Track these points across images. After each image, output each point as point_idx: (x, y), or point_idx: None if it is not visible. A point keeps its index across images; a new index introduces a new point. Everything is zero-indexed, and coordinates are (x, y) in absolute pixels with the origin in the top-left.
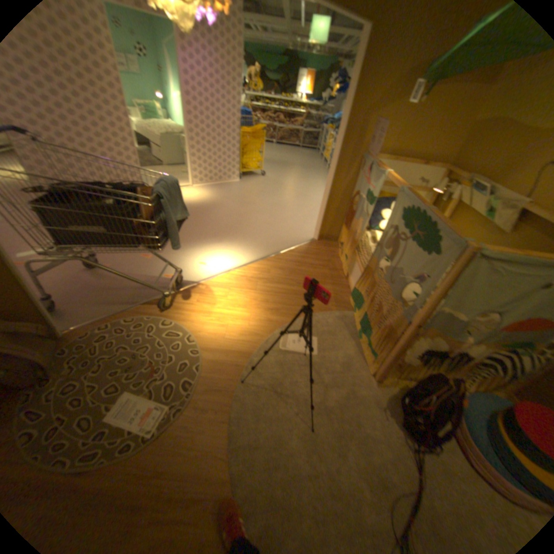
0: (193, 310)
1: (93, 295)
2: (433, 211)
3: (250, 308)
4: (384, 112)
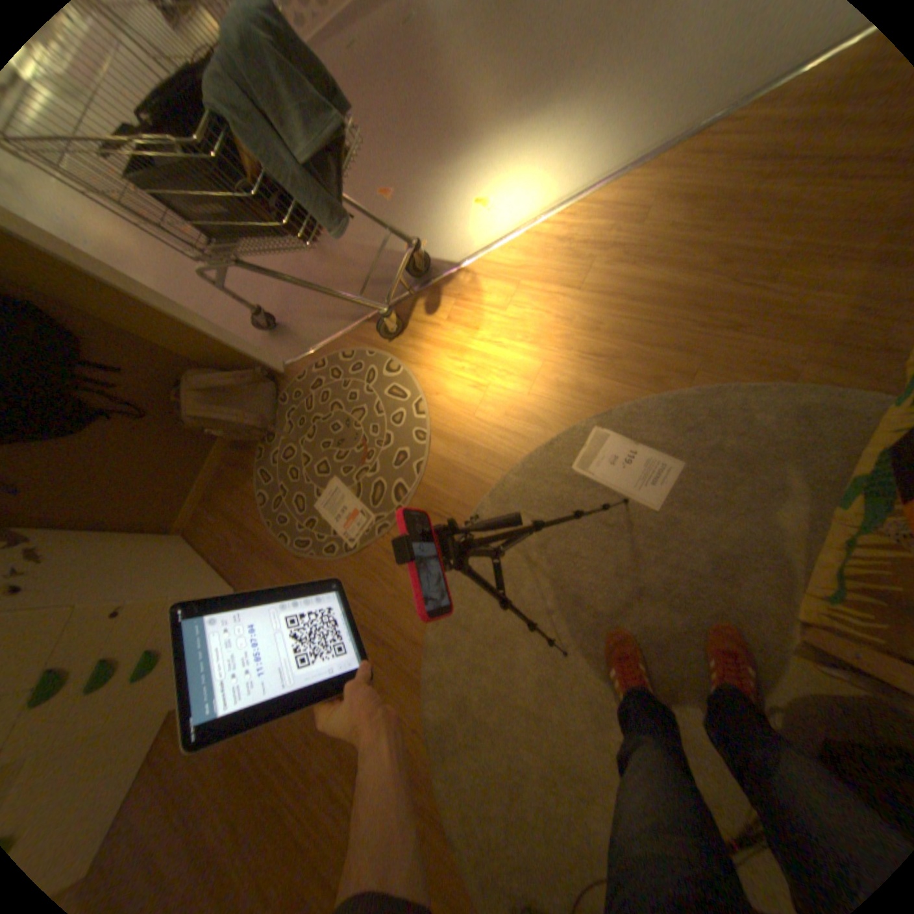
0: (438, 341)
1: (309, 301)
2: None
3: (549, 346)
4: None
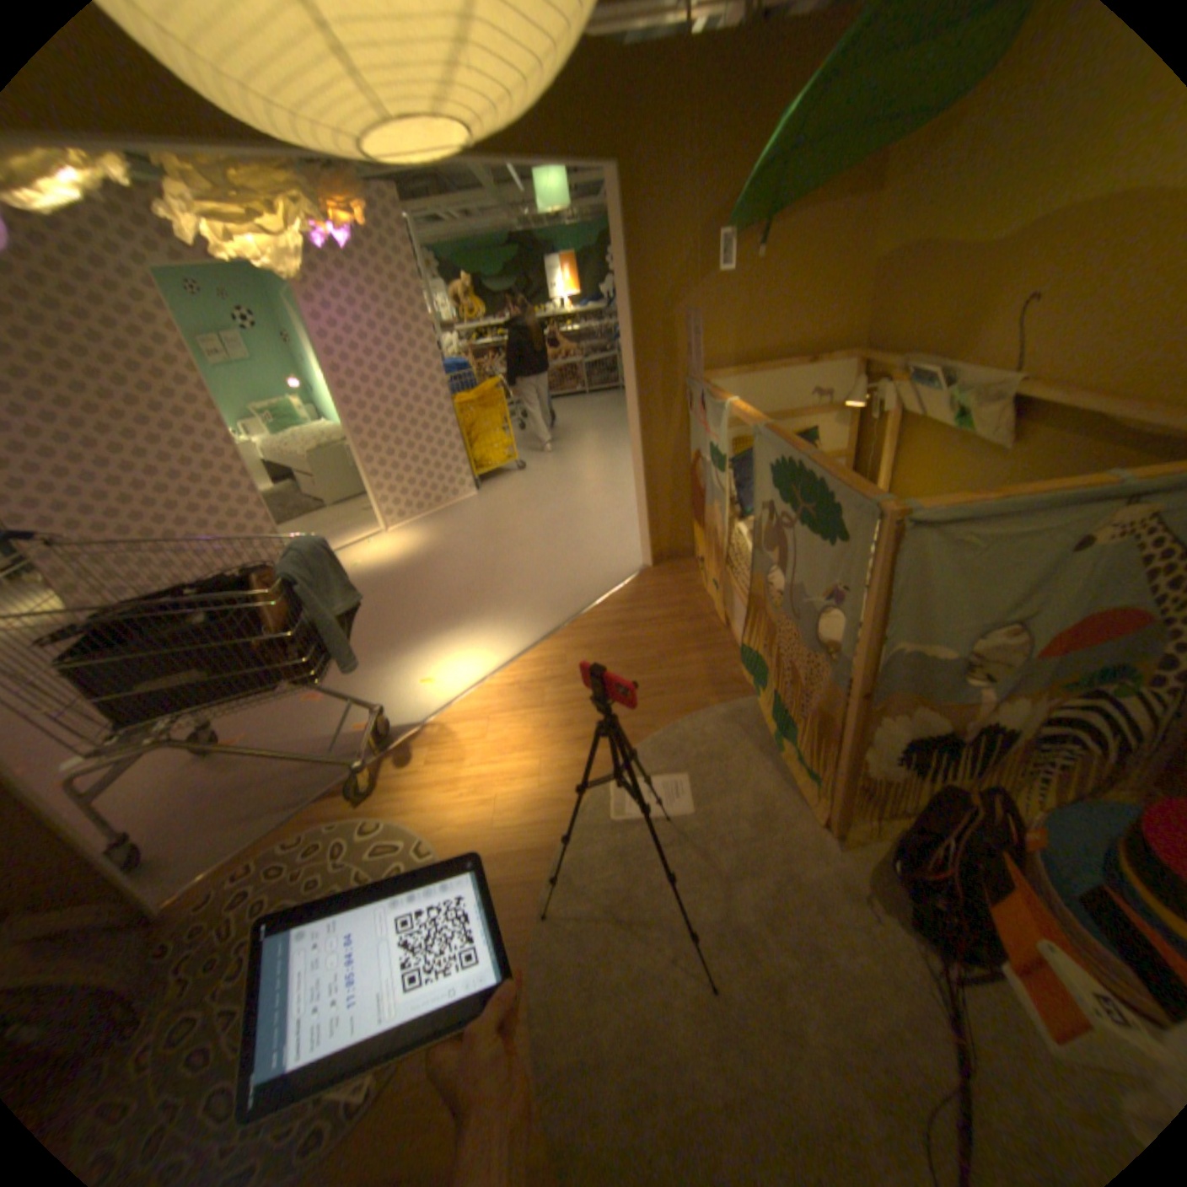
0: (421, 785)
1: (215, 809)
2: (816, 458)
3: (538, 748)
4: (696, 297)
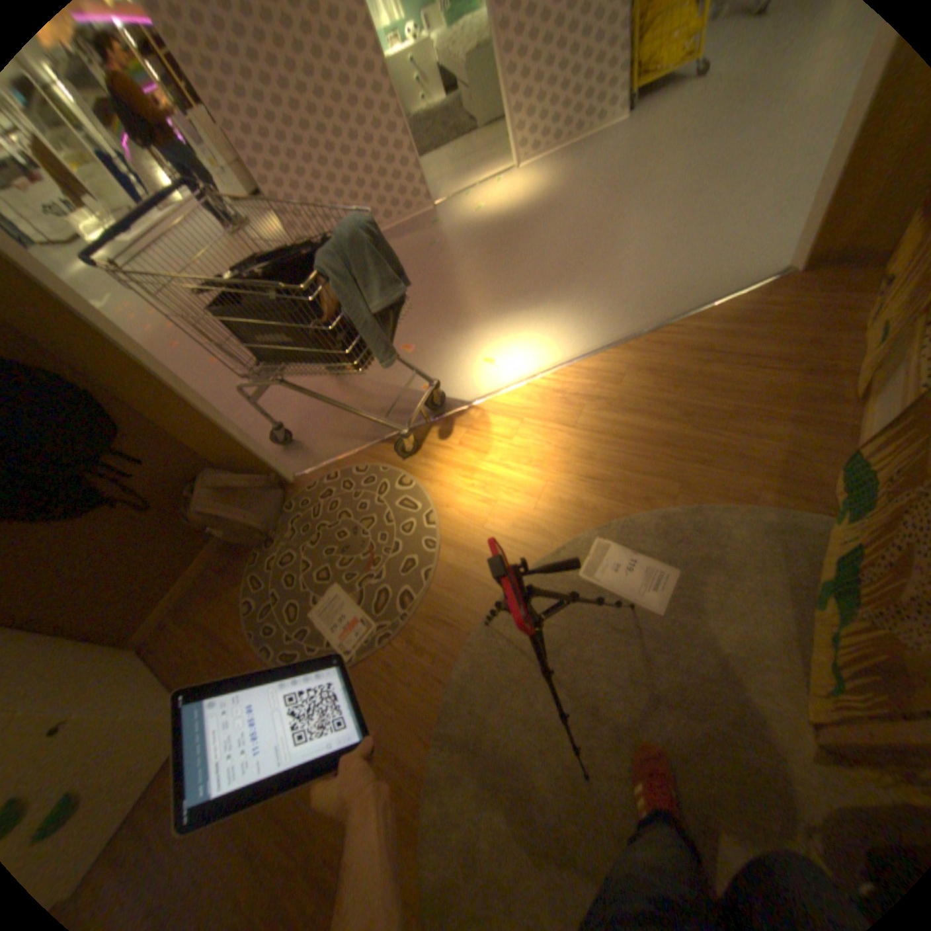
0: (450, 462)
1: (330, 423)
2: None
3: (551, 469)
4: None
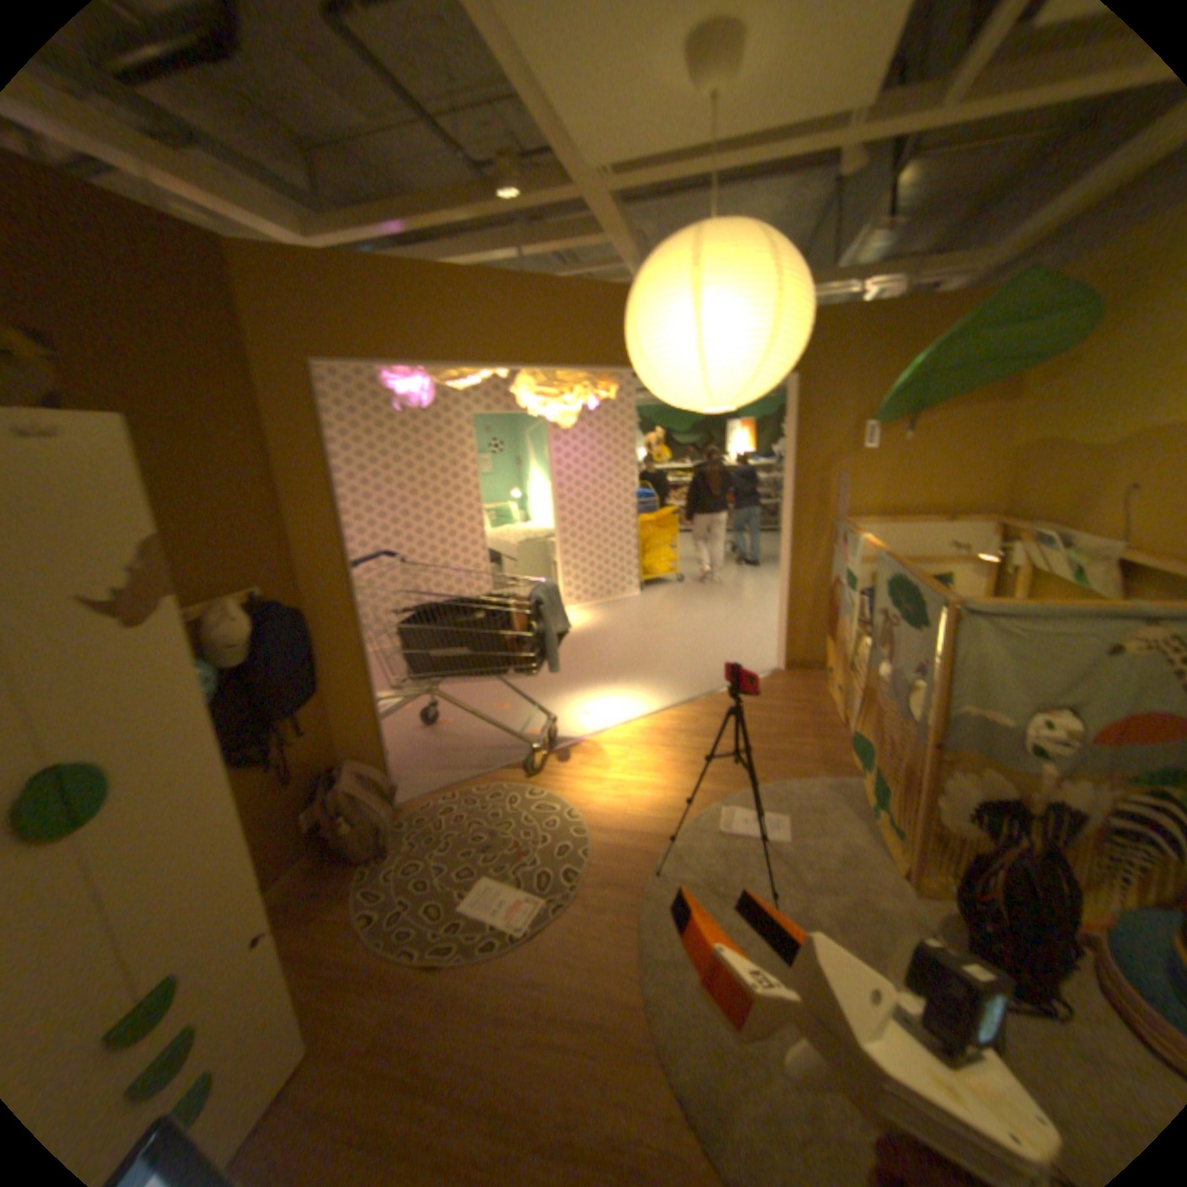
0: (576, 778)
1: (436, 757)
2: (917, 574)
3: (668, 775)
4: (851, 462)
